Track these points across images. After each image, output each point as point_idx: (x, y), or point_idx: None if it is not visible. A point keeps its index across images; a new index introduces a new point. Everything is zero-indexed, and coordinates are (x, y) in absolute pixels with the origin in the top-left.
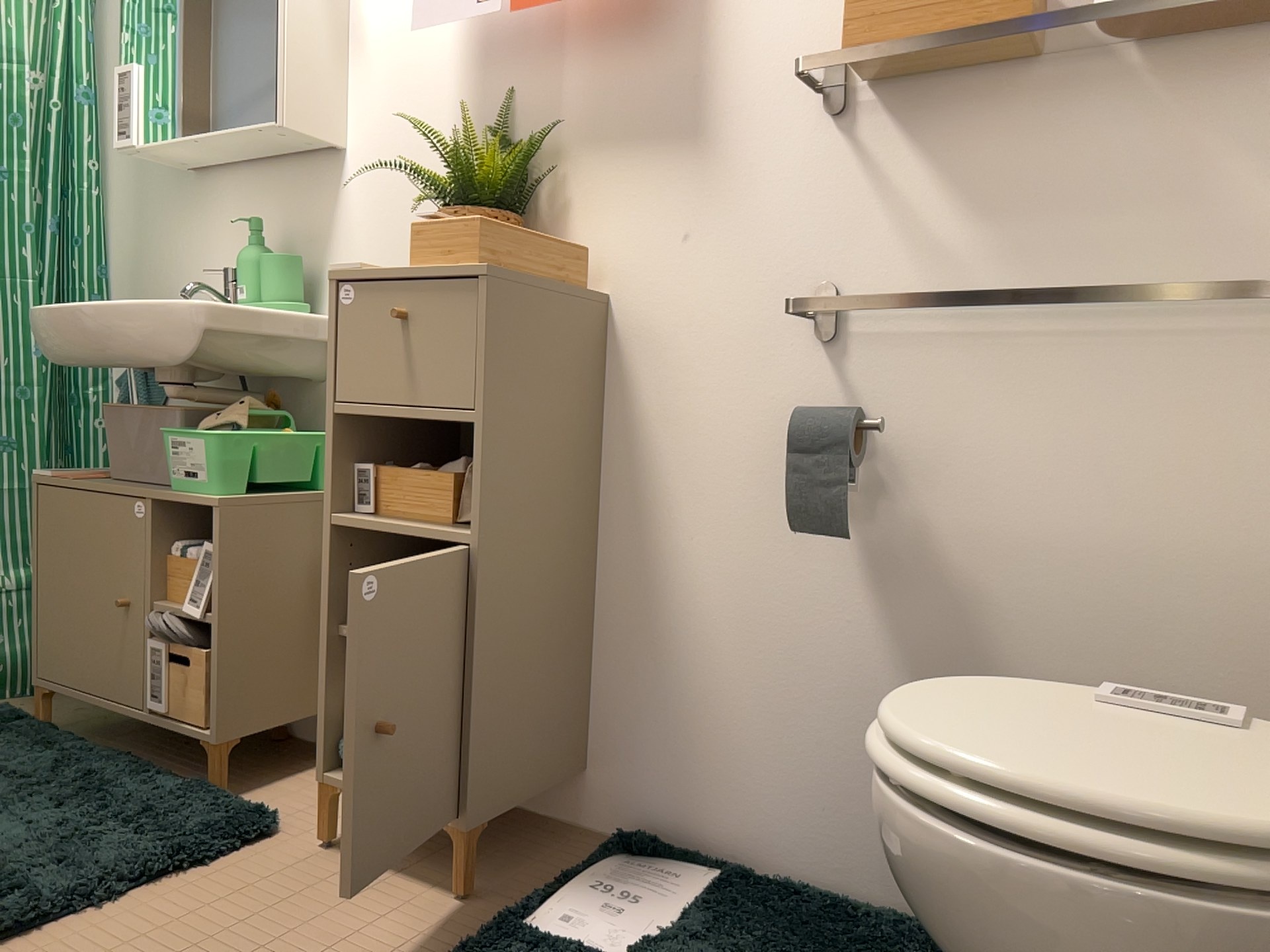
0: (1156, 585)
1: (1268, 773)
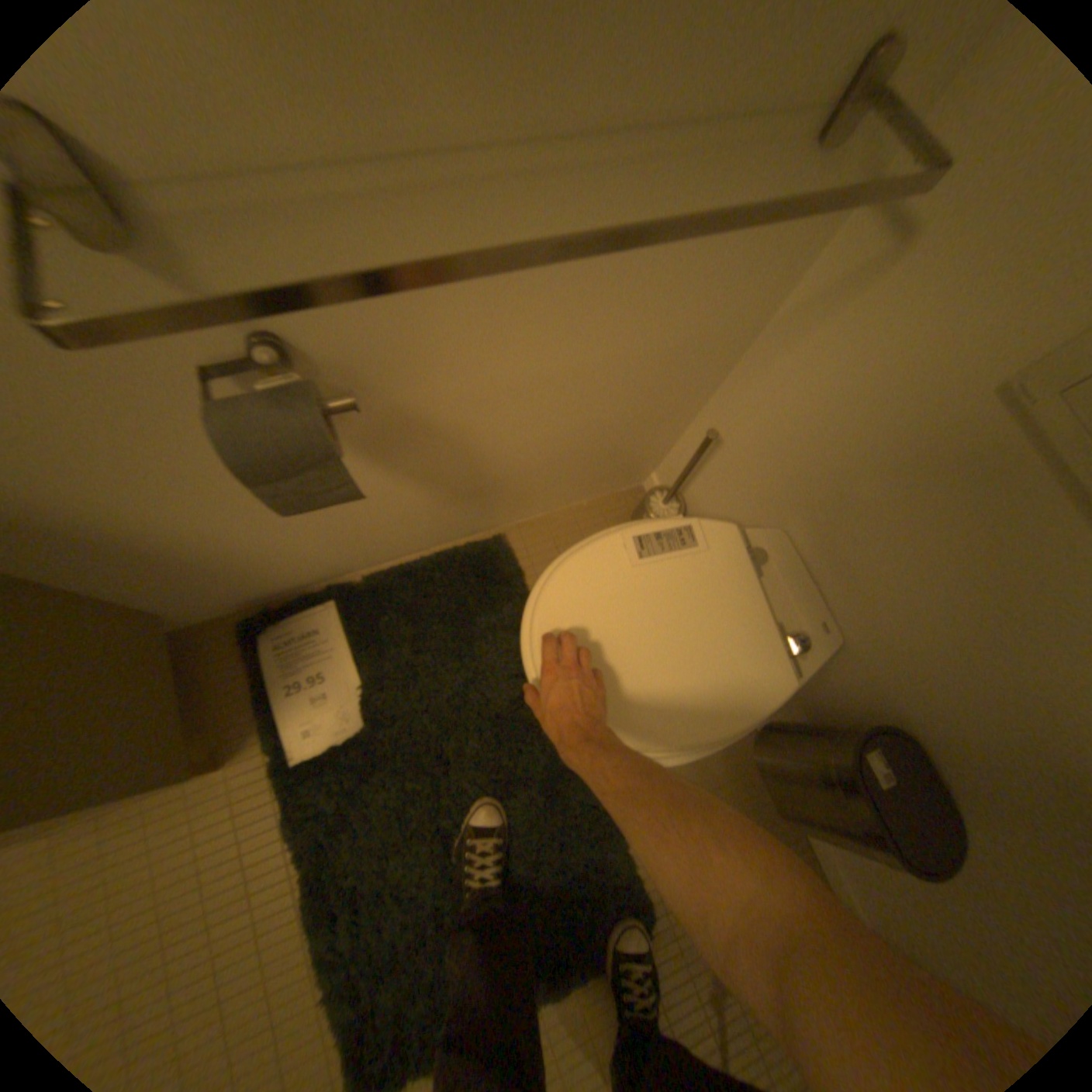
0: (596, 376)
1: (746, 616)
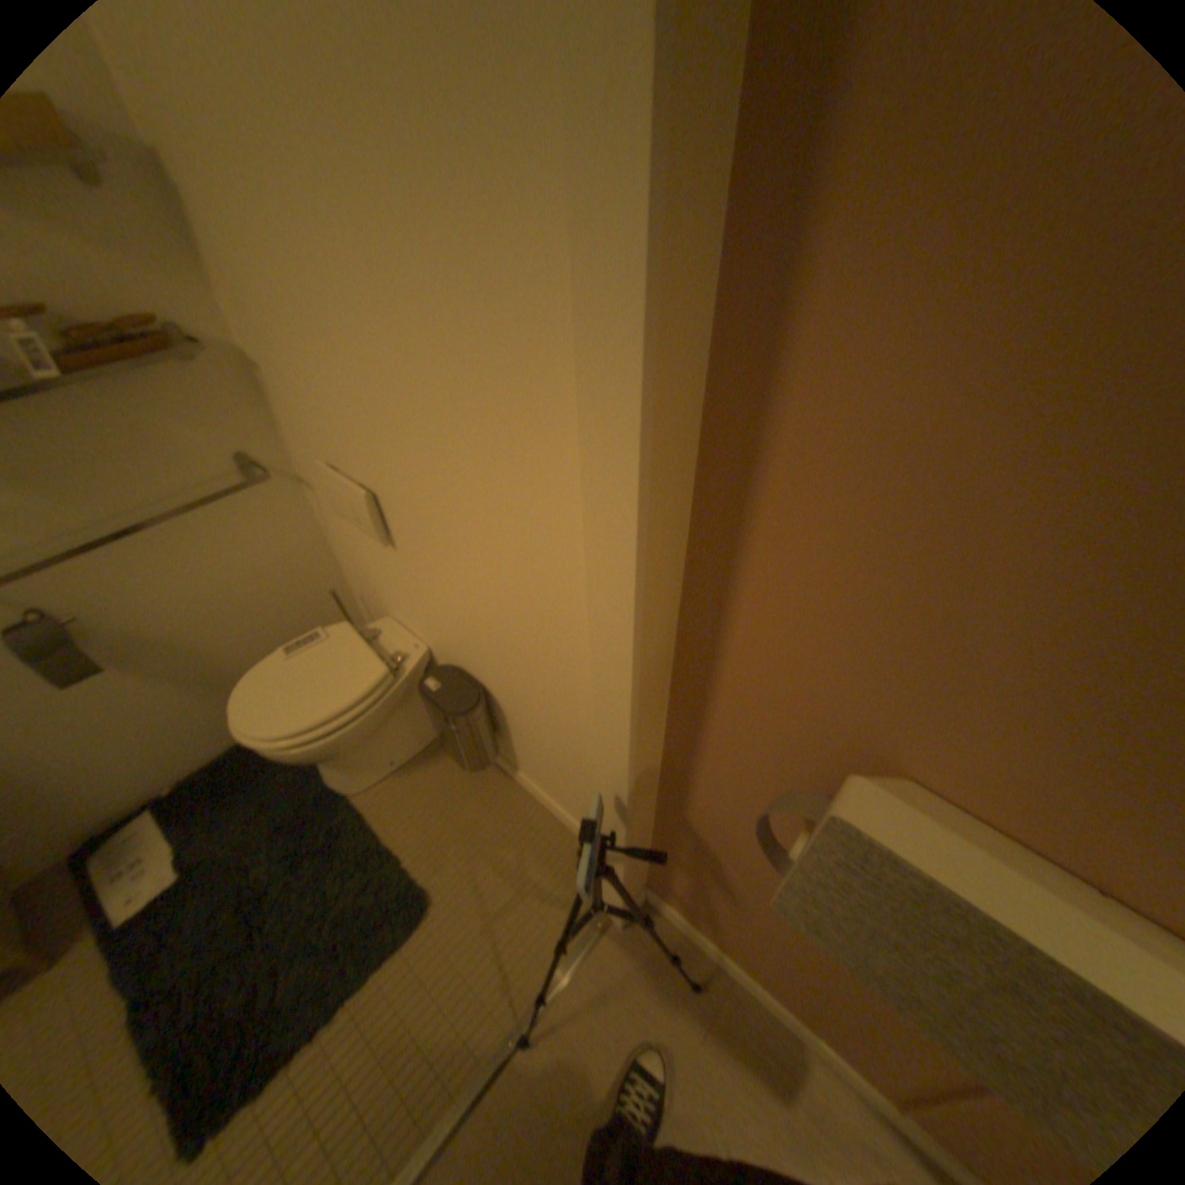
0: (241, 592)
1: (350, 657)
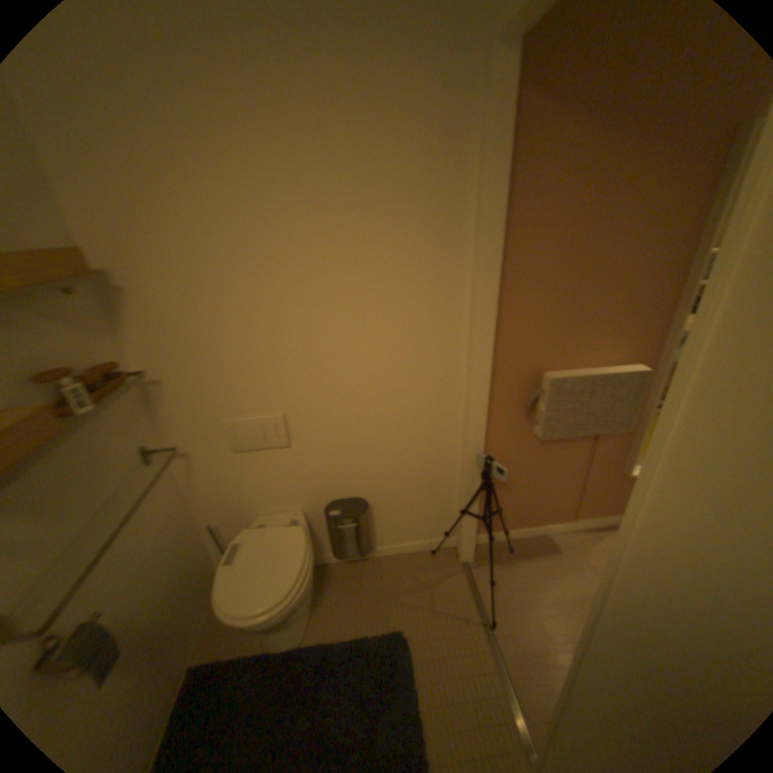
0: (154, 556)
1: (272, 537)
